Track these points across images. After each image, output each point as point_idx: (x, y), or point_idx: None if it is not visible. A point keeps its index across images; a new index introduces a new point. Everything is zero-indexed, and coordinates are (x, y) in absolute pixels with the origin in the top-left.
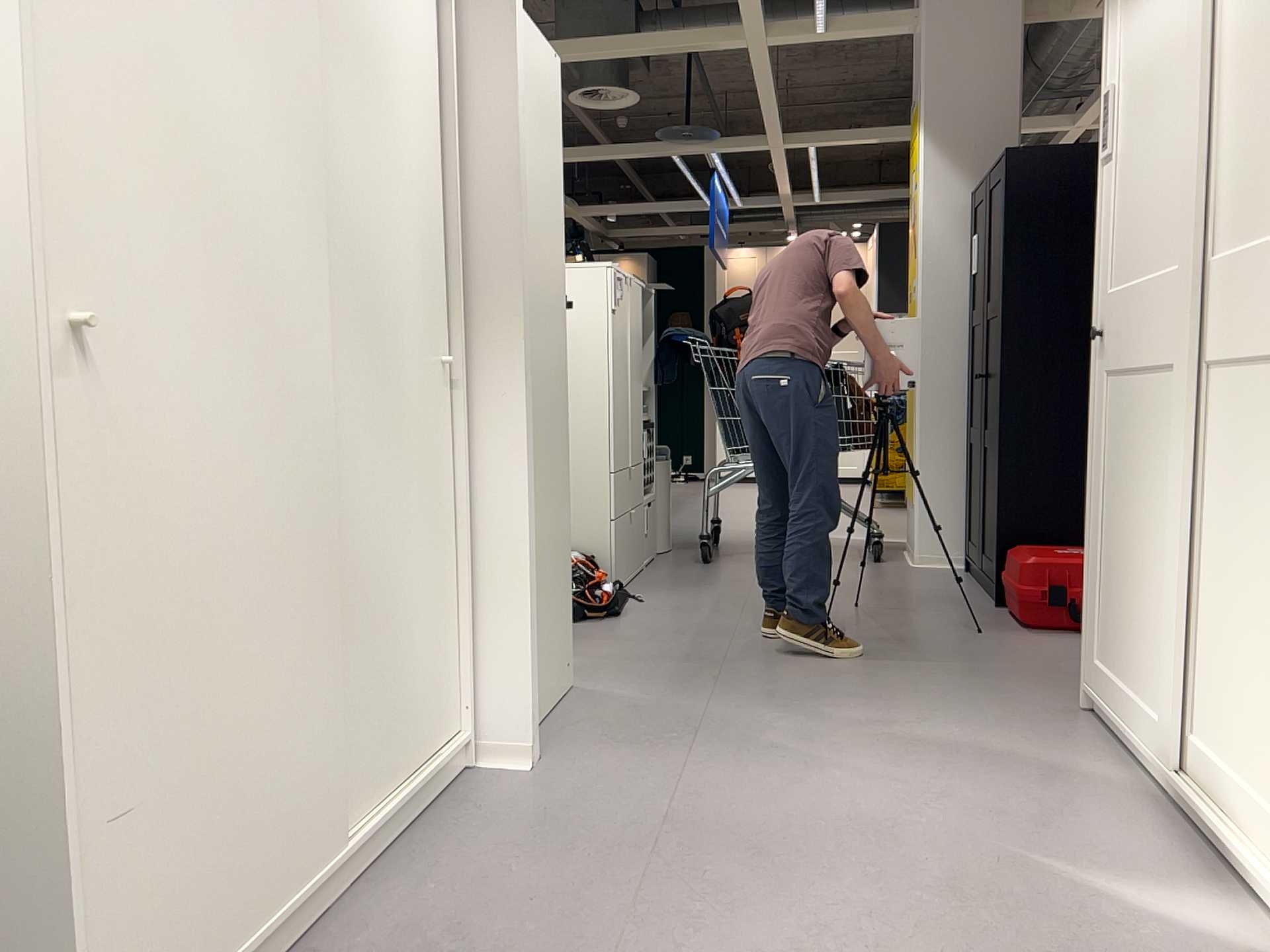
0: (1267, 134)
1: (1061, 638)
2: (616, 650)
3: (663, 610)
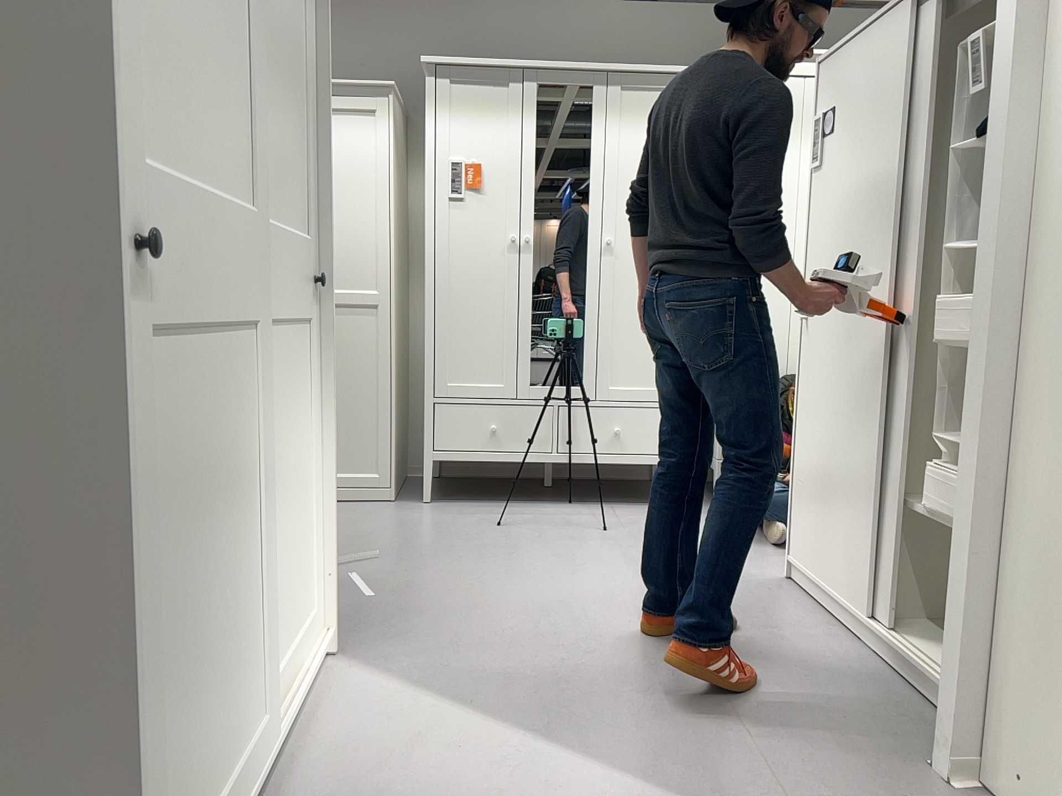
0: (278, 144)
1: None
2: None
3: None
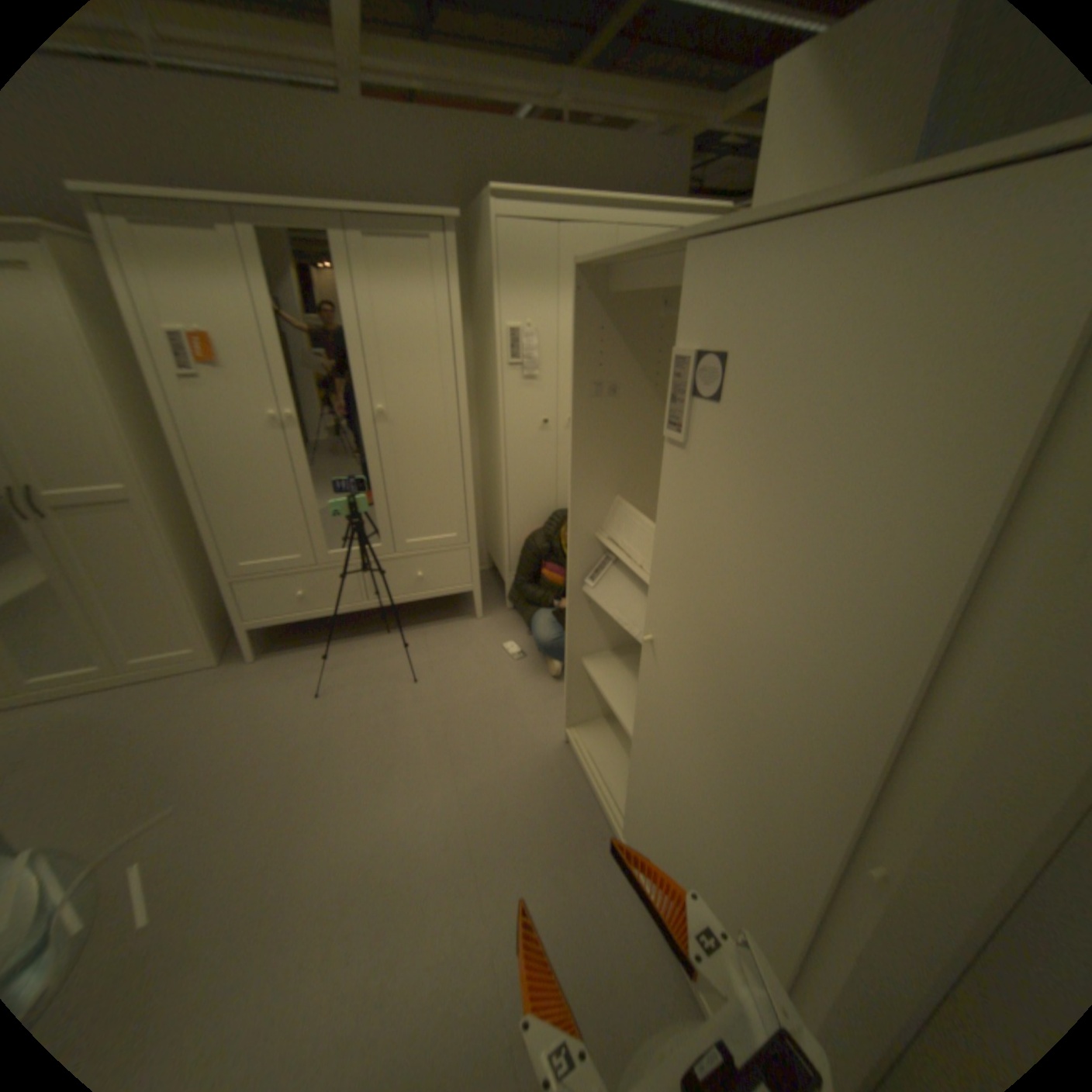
0: None
1: None
2: None
3: None
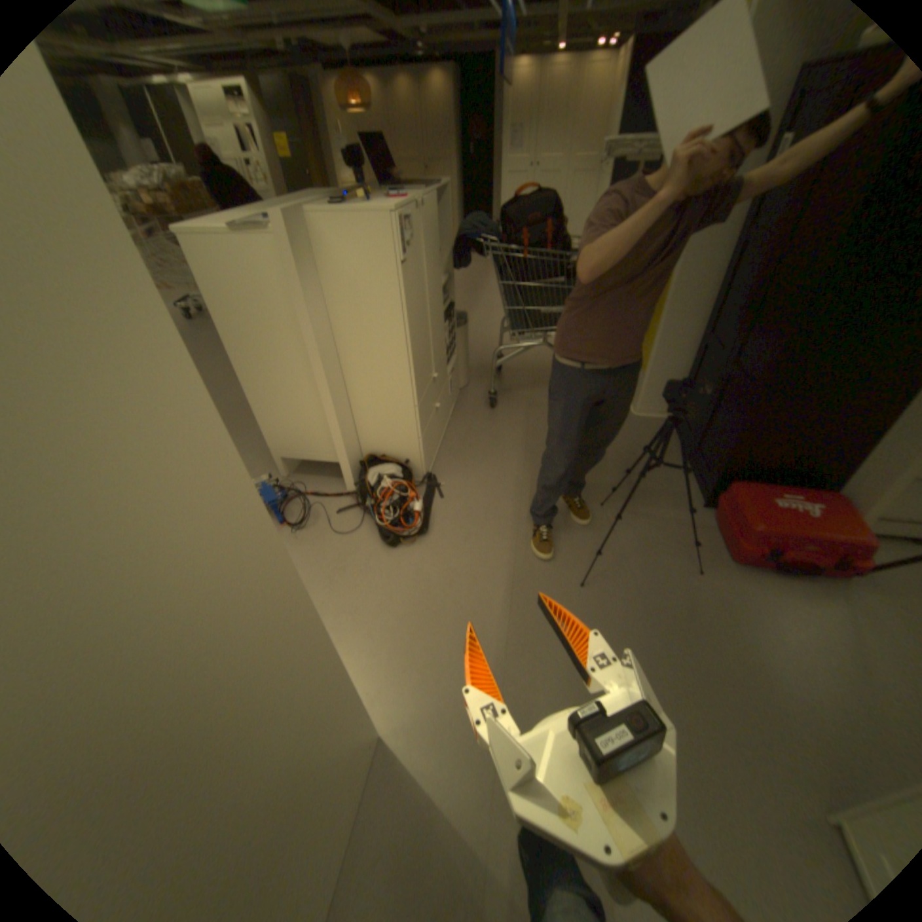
0: None
1: (770, 593)
2: (420, 624)
3: (460, 516)
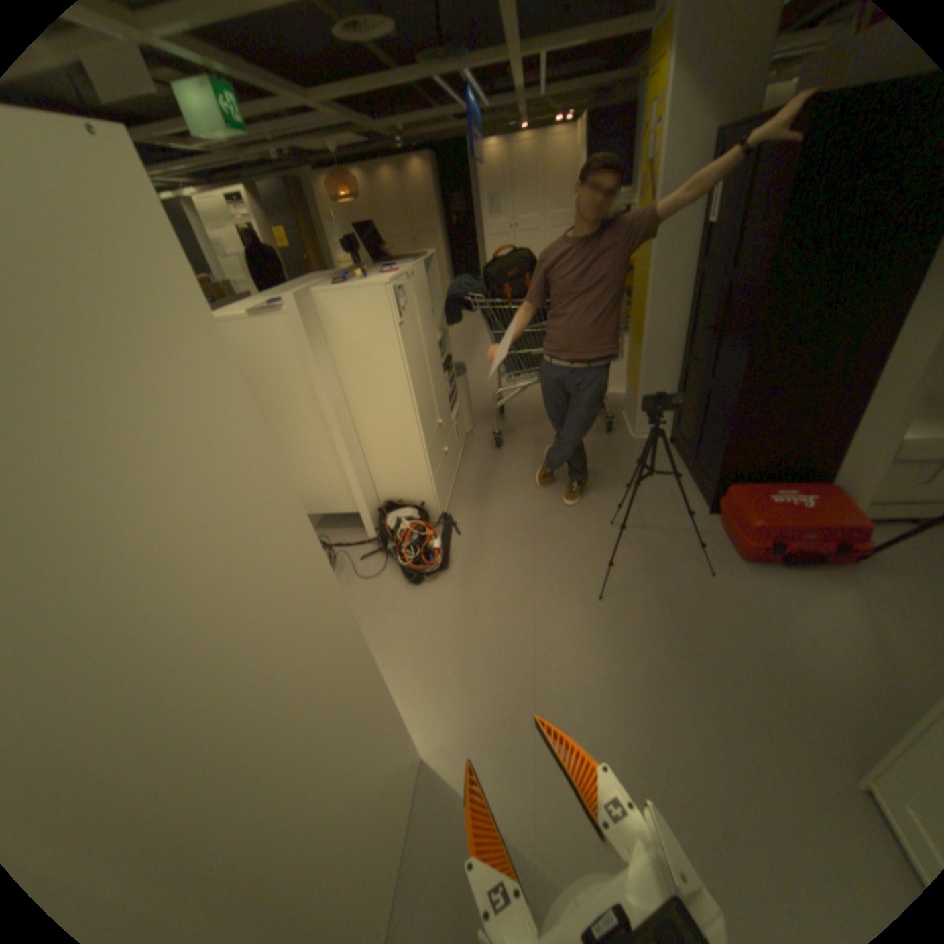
0: None
1: (782, 585)
2: (450, 652)
3: (479, 550)
